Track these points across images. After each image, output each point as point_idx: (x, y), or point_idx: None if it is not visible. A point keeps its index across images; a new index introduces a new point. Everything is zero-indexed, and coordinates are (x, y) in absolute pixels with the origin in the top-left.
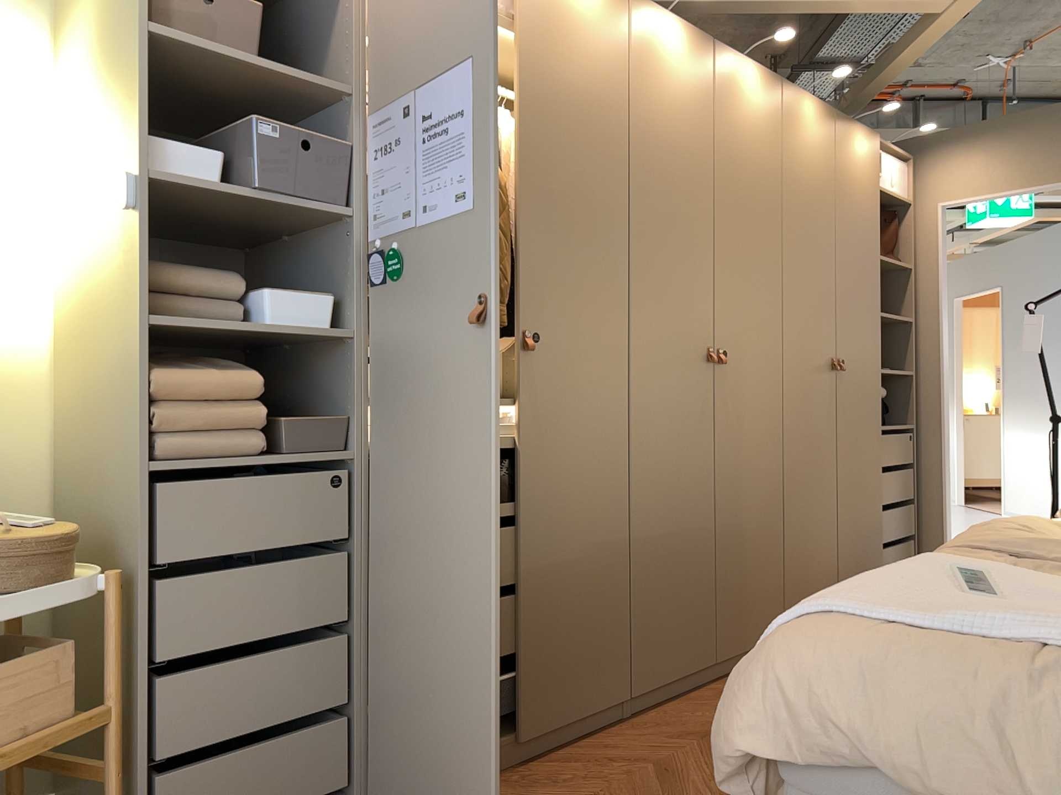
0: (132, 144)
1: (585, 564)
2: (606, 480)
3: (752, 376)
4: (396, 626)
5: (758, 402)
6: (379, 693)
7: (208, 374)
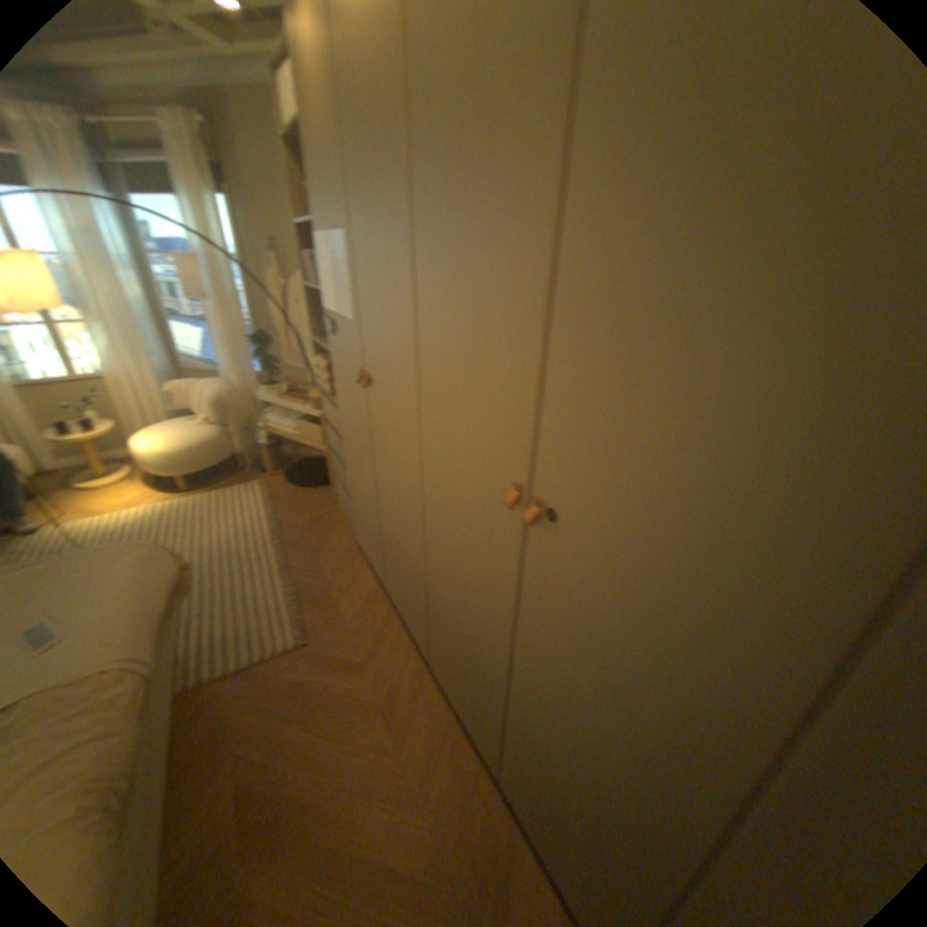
0: (298, 273)
1: (404, 559)
2: (412, 522)
3: (652, 640)
4: (352, 491)
5: (665, 707)
6: (352, 509)
7: (321, 361)
